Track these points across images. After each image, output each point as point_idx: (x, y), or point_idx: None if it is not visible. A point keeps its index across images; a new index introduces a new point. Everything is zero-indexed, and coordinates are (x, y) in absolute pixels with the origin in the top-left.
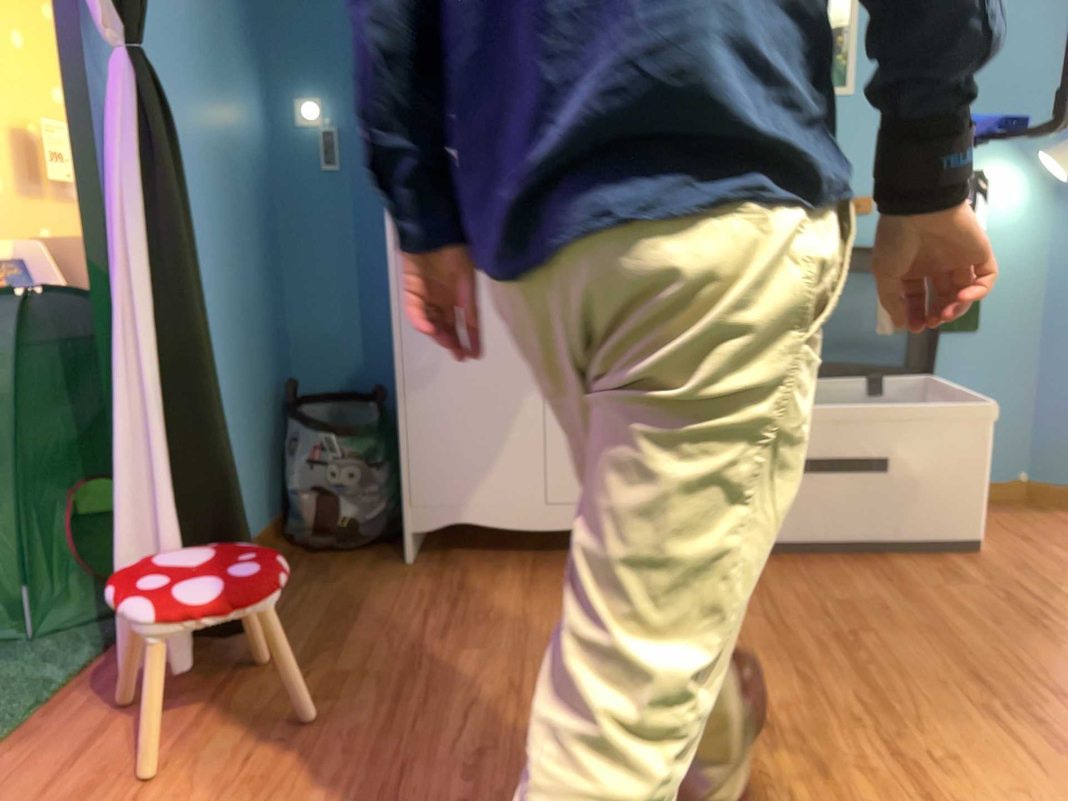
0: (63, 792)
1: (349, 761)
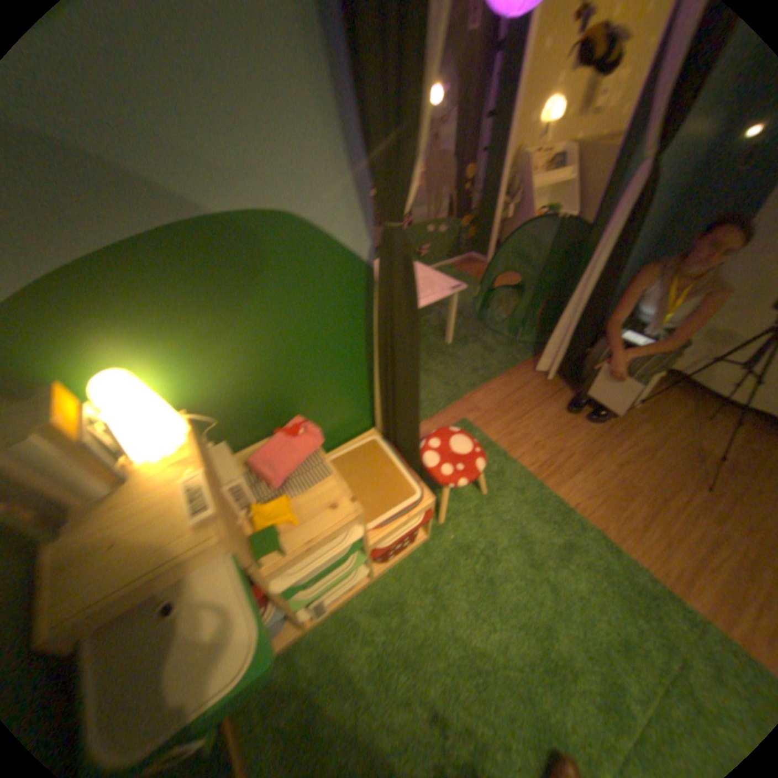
0: (514, 400)
1: (588, 439)
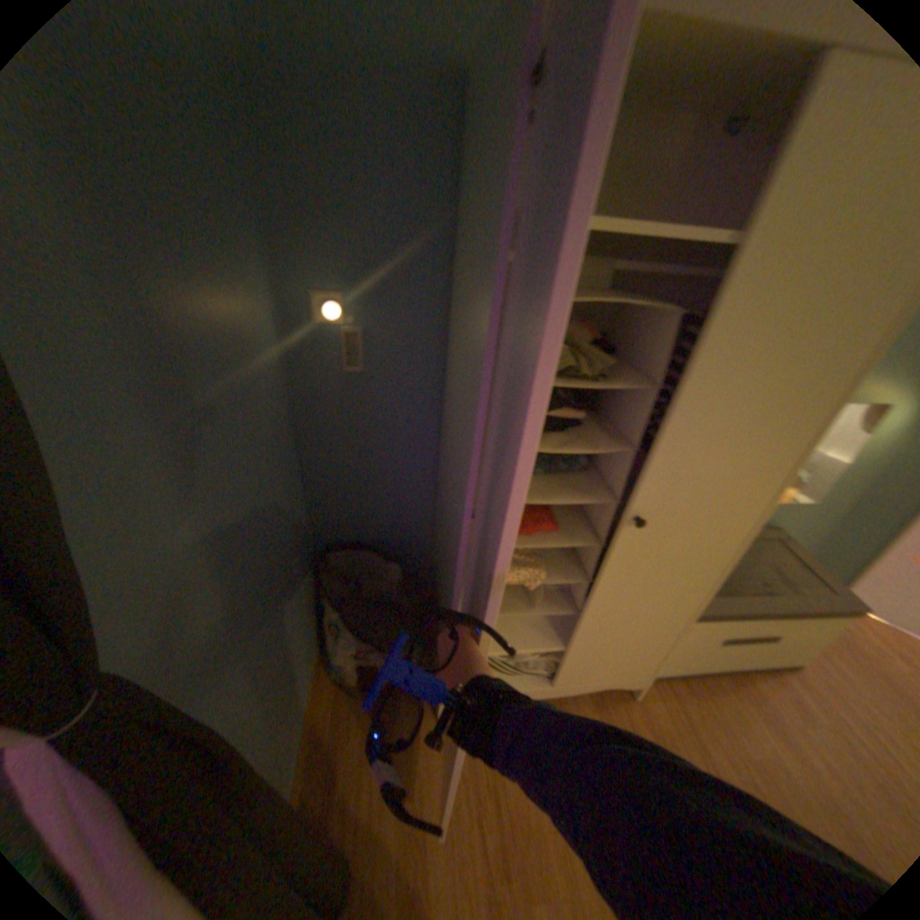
0: None
1: None
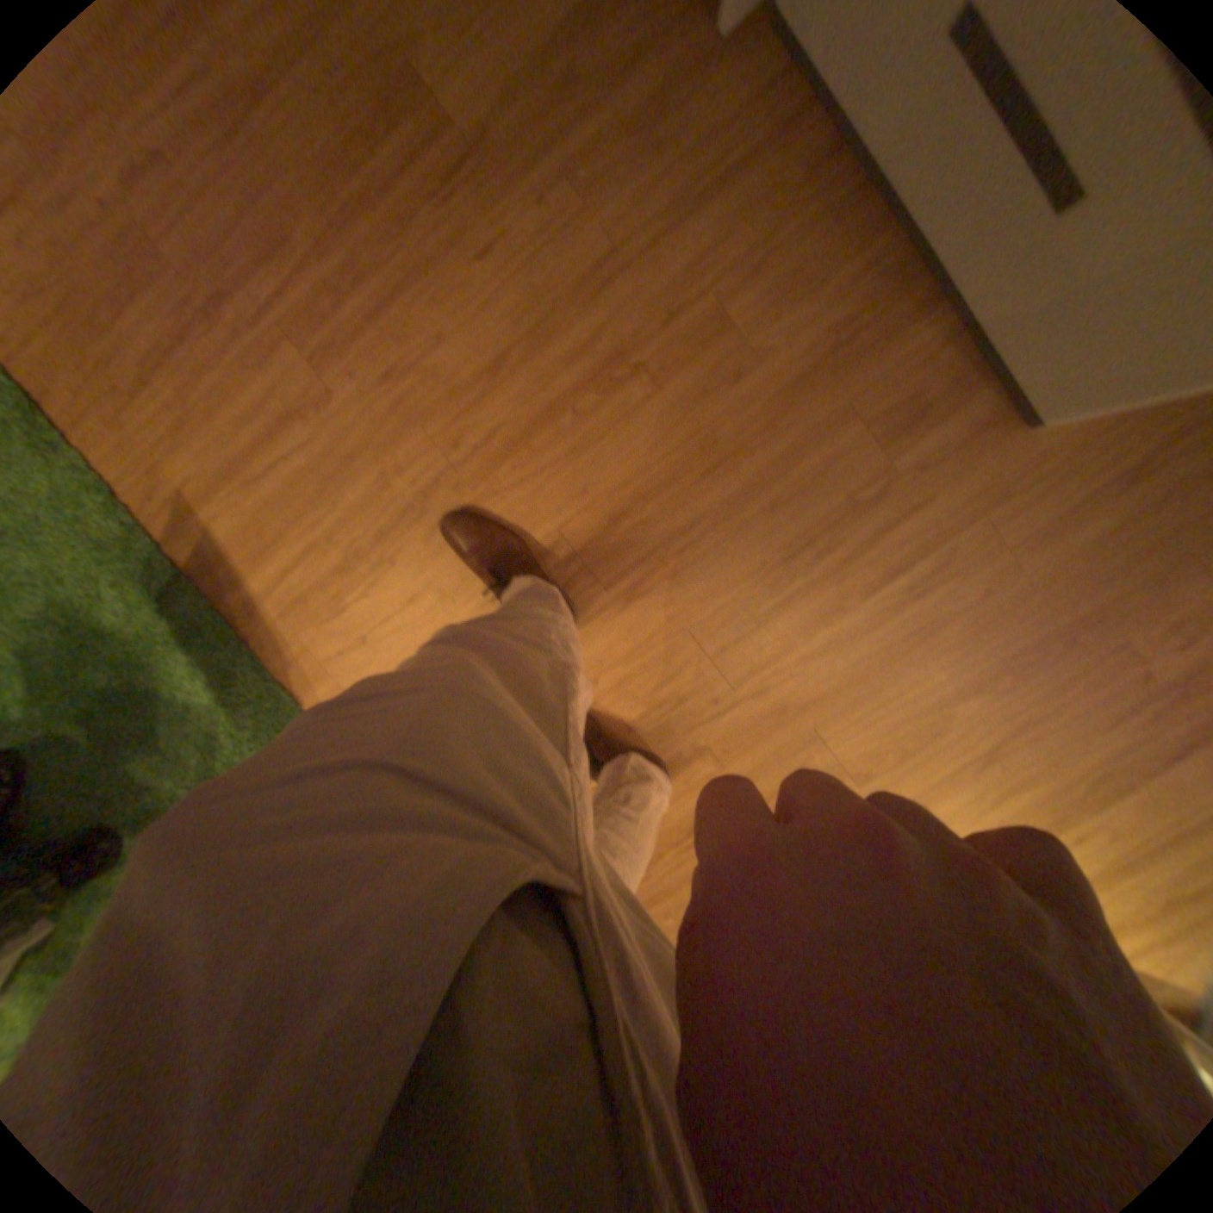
0: None
1: None
